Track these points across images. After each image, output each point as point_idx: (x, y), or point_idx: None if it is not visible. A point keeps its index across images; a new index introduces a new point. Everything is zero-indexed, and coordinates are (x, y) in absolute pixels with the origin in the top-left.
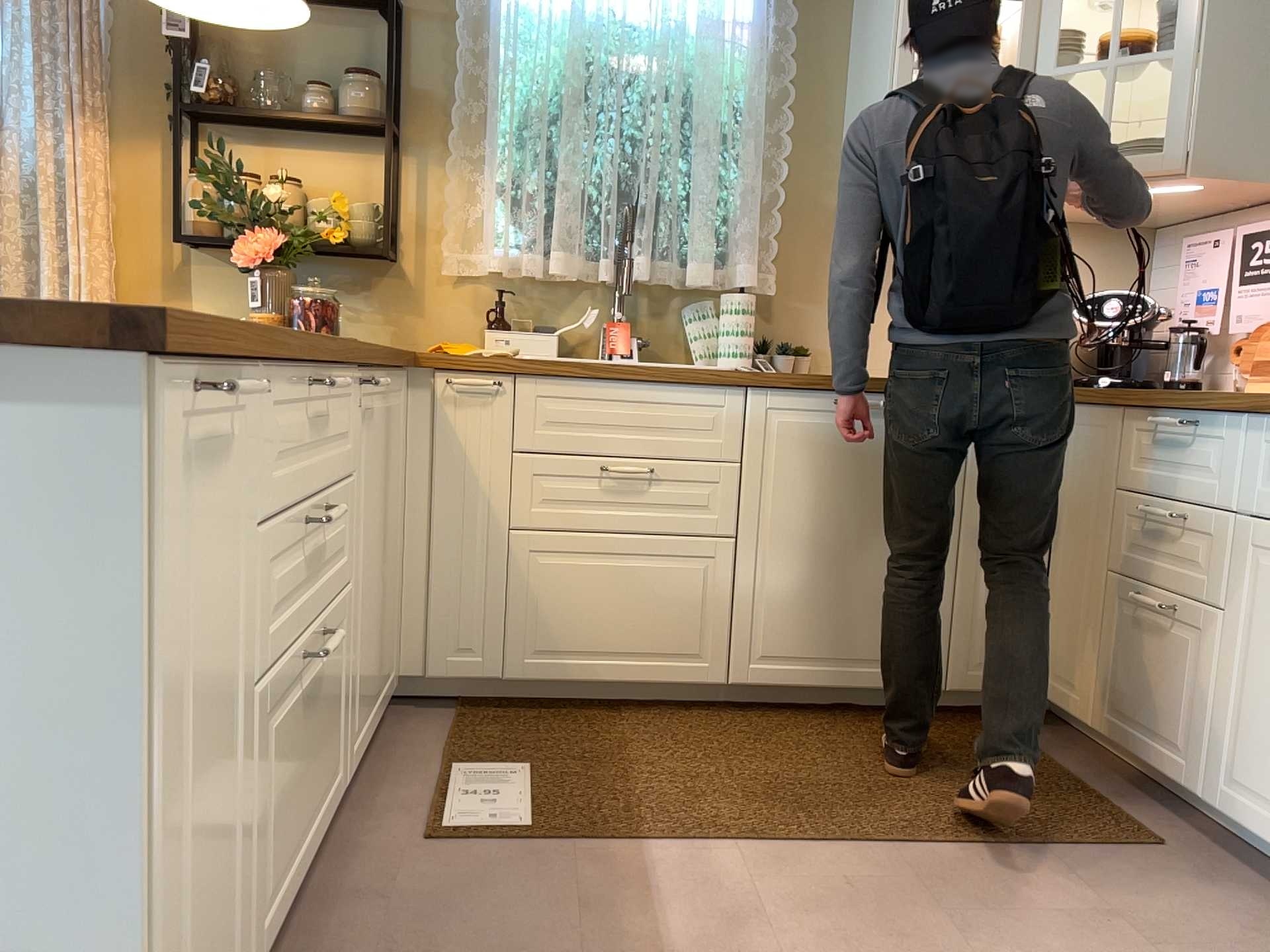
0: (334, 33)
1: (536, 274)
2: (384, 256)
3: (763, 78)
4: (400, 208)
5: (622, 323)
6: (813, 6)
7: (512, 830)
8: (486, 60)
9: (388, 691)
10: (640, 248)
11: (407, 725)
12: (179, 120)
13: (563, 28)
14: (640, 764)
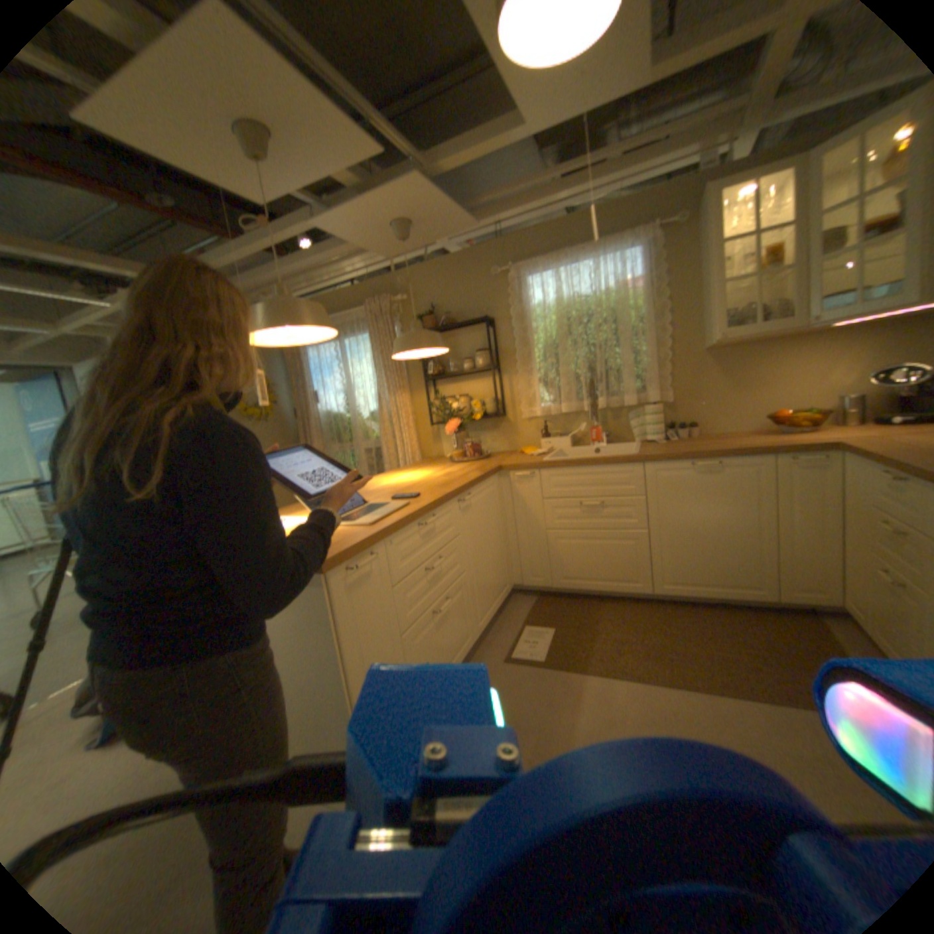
0: (471, 334)
1: (557, 412)
2: (500, 414)
3: (653, 300)
4: (503, 395)
5: (599, 425)
6: (677, 255)
7: (538, 660)
8: (527, 328)
9: (505, 593)
10: (601, 394)
11: (517, 603)
12: (426, 380)
13: (555, 306)
14: (603, 631)
